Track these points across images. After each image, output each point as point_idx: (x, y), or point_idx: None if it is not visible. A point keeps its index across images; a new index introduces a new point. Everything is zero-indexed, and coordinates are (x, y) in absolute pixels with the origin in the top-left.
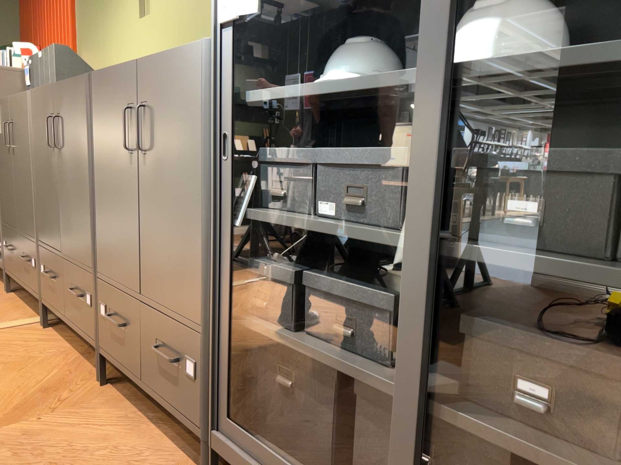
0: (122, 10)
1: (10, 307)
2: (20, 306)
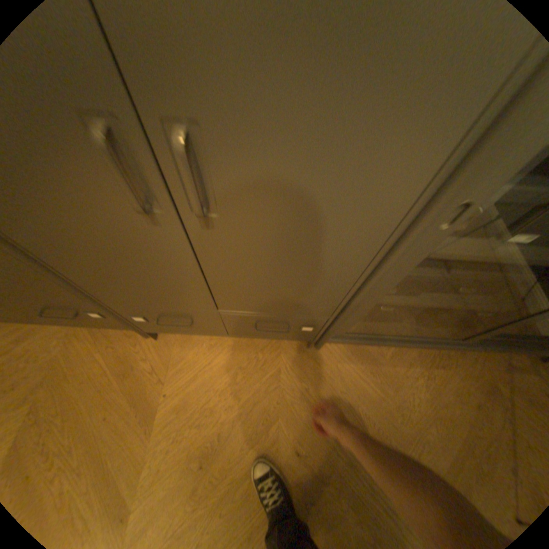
0: None
1: None
2: None
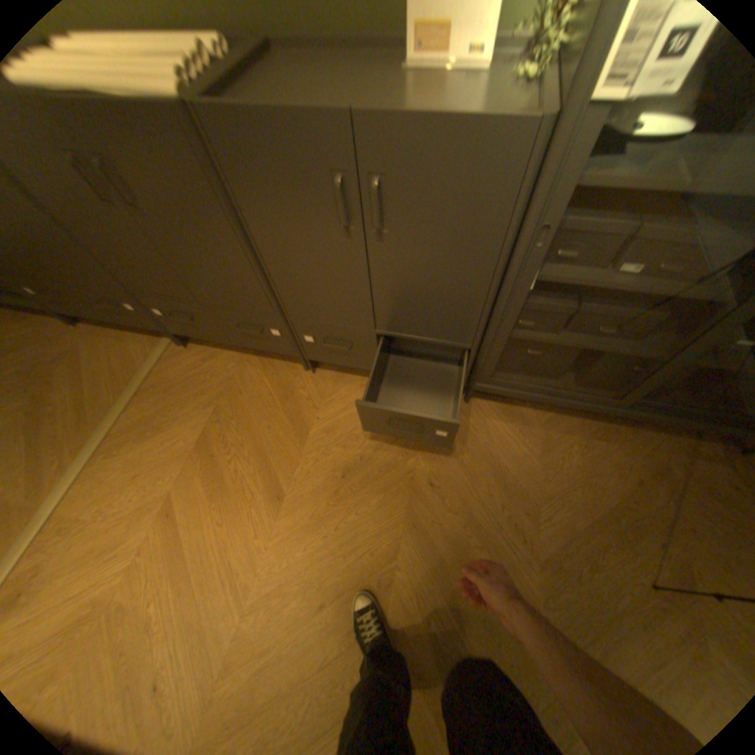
0: None
1: (112, 342)
2: (118, 336)
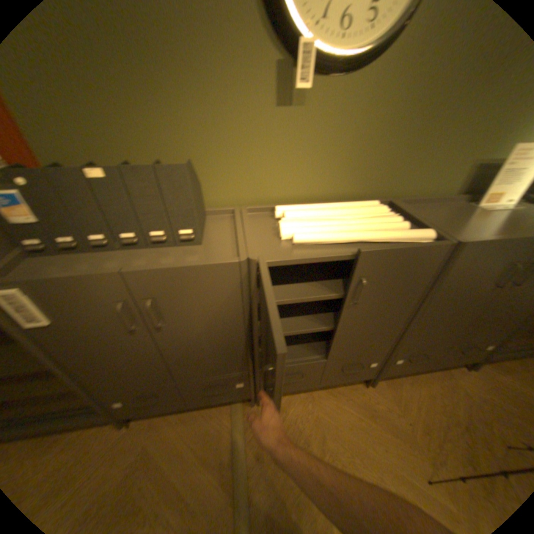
0: (221, 77)
1: (180, 427)
2: (183, 418)
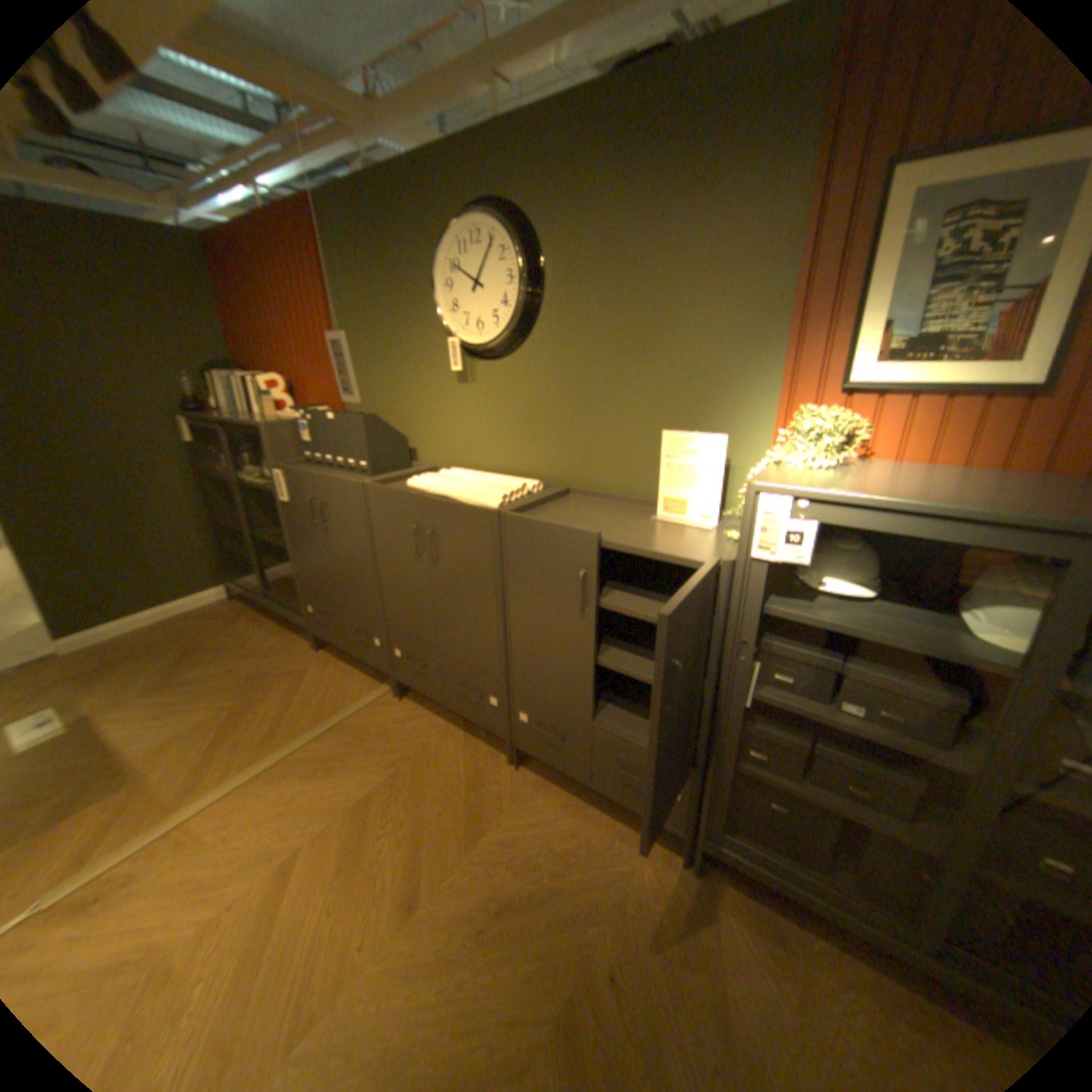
0: (425, 365)
1: (337, 673)
2: (345, 670)
